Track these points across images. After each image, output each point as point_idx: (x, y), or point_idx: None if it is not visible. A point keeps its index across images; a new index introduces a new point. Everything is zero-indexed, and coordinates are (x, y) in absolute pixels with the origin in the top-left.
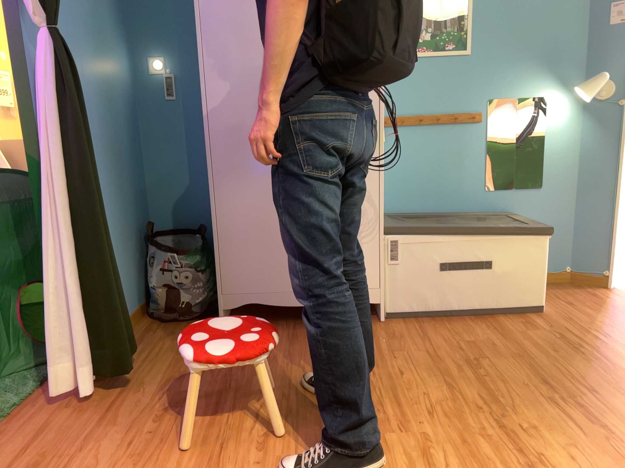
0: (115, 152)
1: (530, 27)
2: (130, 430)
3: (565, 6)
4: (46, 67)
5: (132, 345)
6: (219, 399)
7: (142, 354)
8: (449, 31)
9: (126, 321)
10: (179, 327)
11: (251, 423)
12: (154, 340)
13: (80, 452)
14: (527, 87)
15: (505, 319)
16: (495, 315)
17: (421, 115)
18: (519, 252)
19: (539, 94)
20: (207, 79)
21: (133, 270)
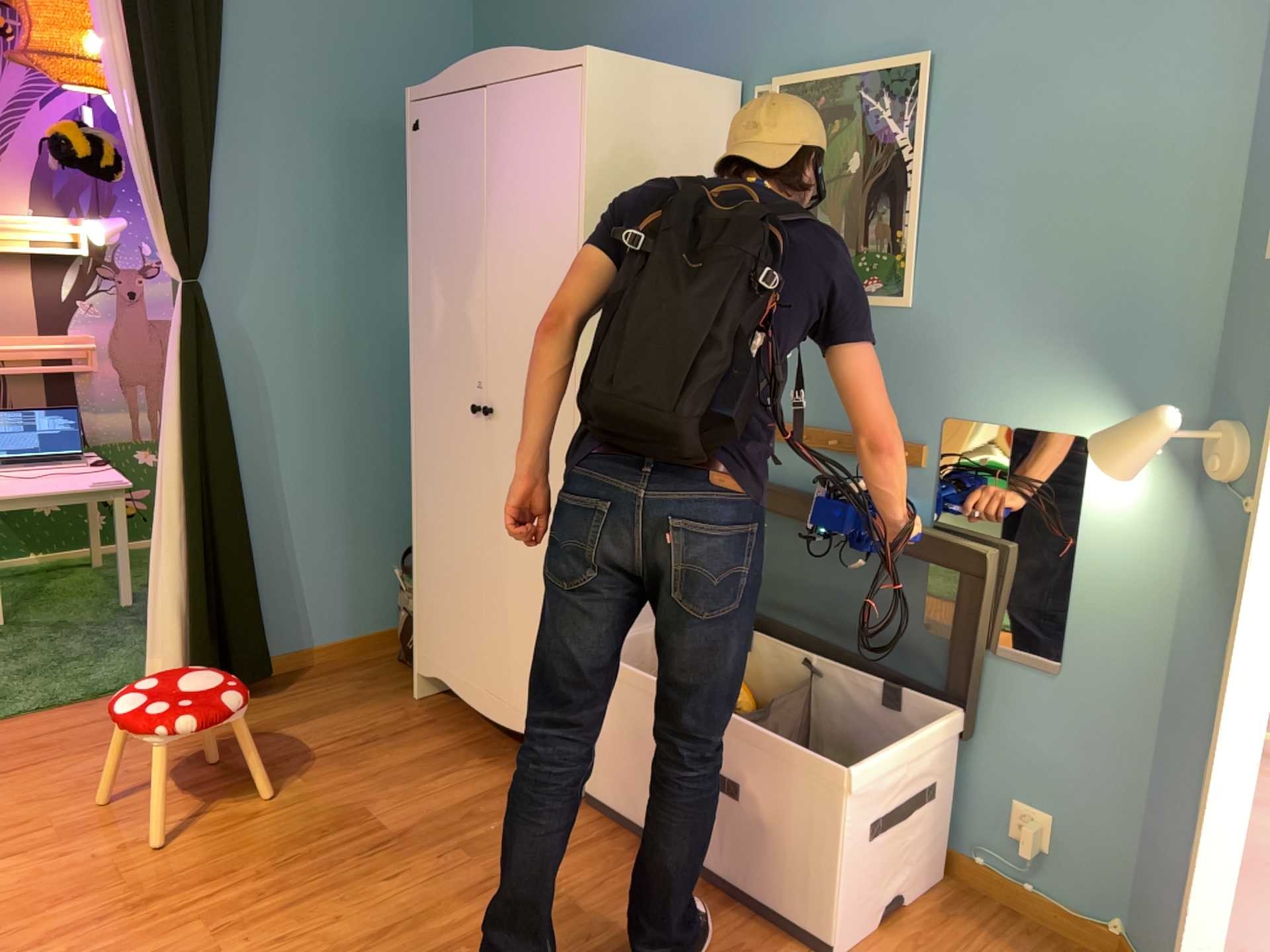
0: (379, 408)
1: (1056, 251)
2: (128, 760)
3: (1158, 196)
4: (175, 323)
5: (266, 672)
6: (224, 779)
7: (297, 690)
8: (872, 251)
9: (252, 637)
10: (388, 676)
11: (183, 821)
12: (339, 679)
13: (75, 756)
14: (1038, 402)
15: (740, 925)
16: (741, 906)
17: (811, 426)
18: (794, 794)
19: (1070, 427)
20: (415, 330)
21: (391, 574)
